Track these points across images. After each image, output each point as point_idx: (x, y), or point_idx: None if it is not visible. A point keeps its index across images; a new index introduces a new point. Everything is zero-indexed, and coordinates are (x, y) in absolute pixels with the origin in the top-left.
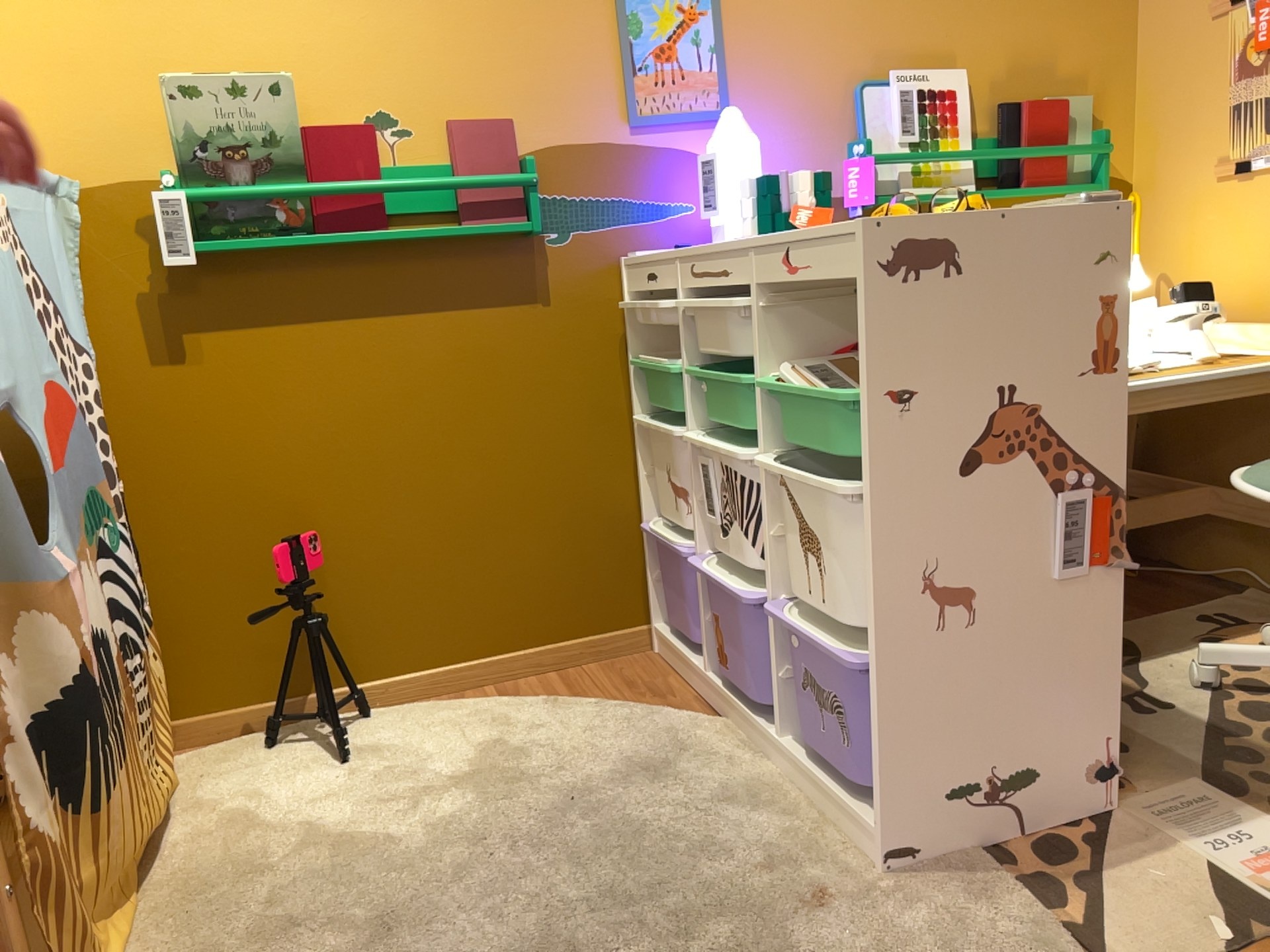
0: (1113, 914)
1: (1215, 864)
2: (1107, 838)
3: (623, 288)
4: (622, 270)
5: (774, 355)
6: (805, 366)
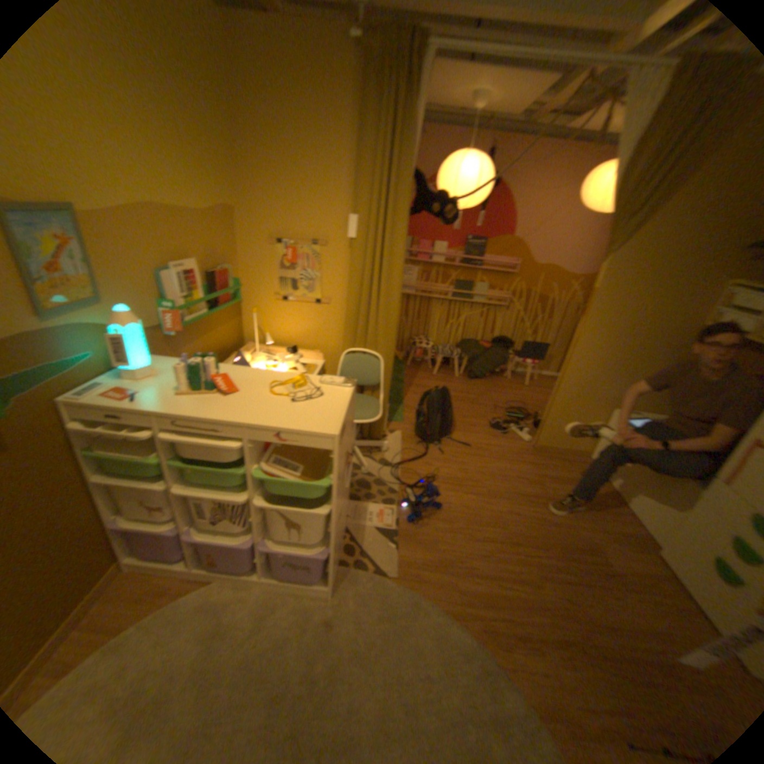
0: (374, 557)
1: (374, 524)
2: (353, 534)
3: (65, 416)
4: (62, 407)
5: (253, 459)
6: (268, 459)
